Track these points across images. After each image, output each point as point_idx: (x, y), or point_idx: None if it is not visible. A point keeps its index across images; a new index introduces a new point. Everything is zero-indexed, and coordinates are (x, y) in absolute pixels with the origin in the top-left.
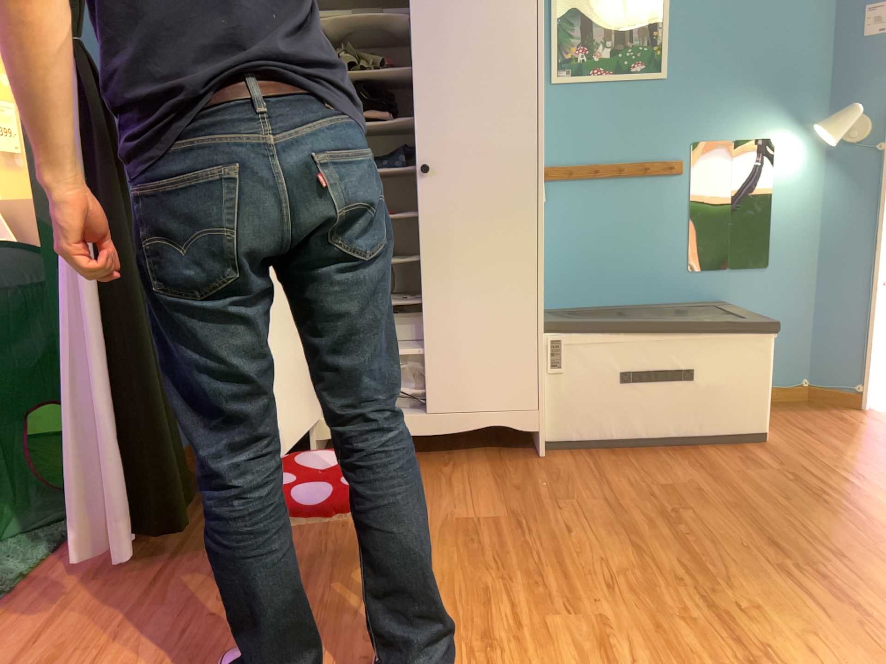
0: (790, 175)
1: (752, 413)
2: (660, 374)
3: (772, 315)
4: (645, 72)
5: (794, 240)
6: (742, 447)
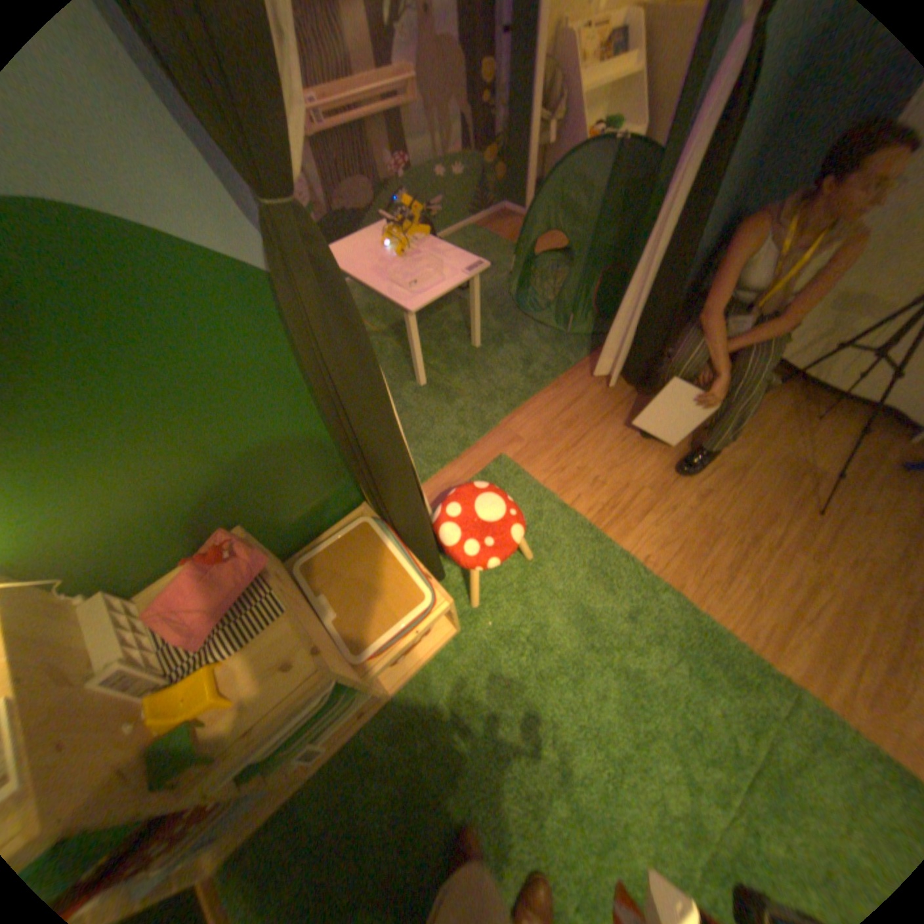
0: None
1: None
2: None
3: None
4: None
5: None
6: None
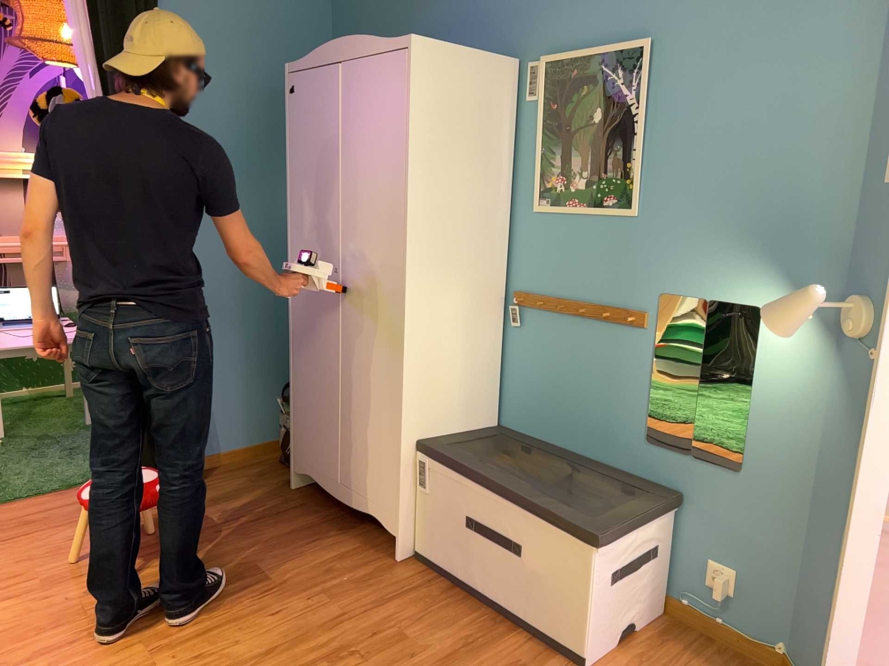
0: (779, 359)
1: (571, 627)
2: (494, 537)
3: (742, 535)
4: (616, 208)
5: (779, 447)
6: (554, 658)
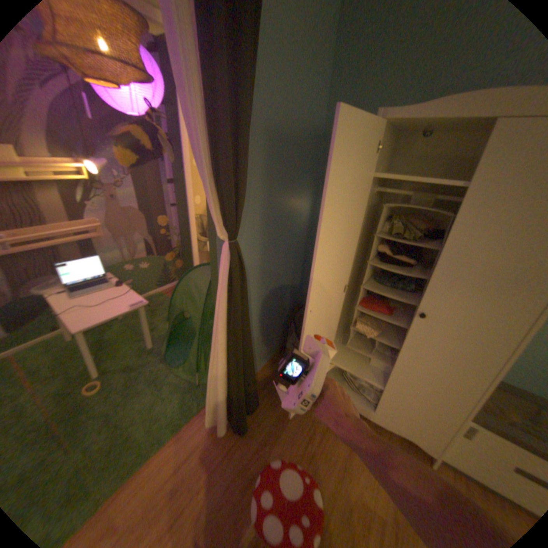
0: None
1: None
2: None
3: None
4: None
5: None
6: None
